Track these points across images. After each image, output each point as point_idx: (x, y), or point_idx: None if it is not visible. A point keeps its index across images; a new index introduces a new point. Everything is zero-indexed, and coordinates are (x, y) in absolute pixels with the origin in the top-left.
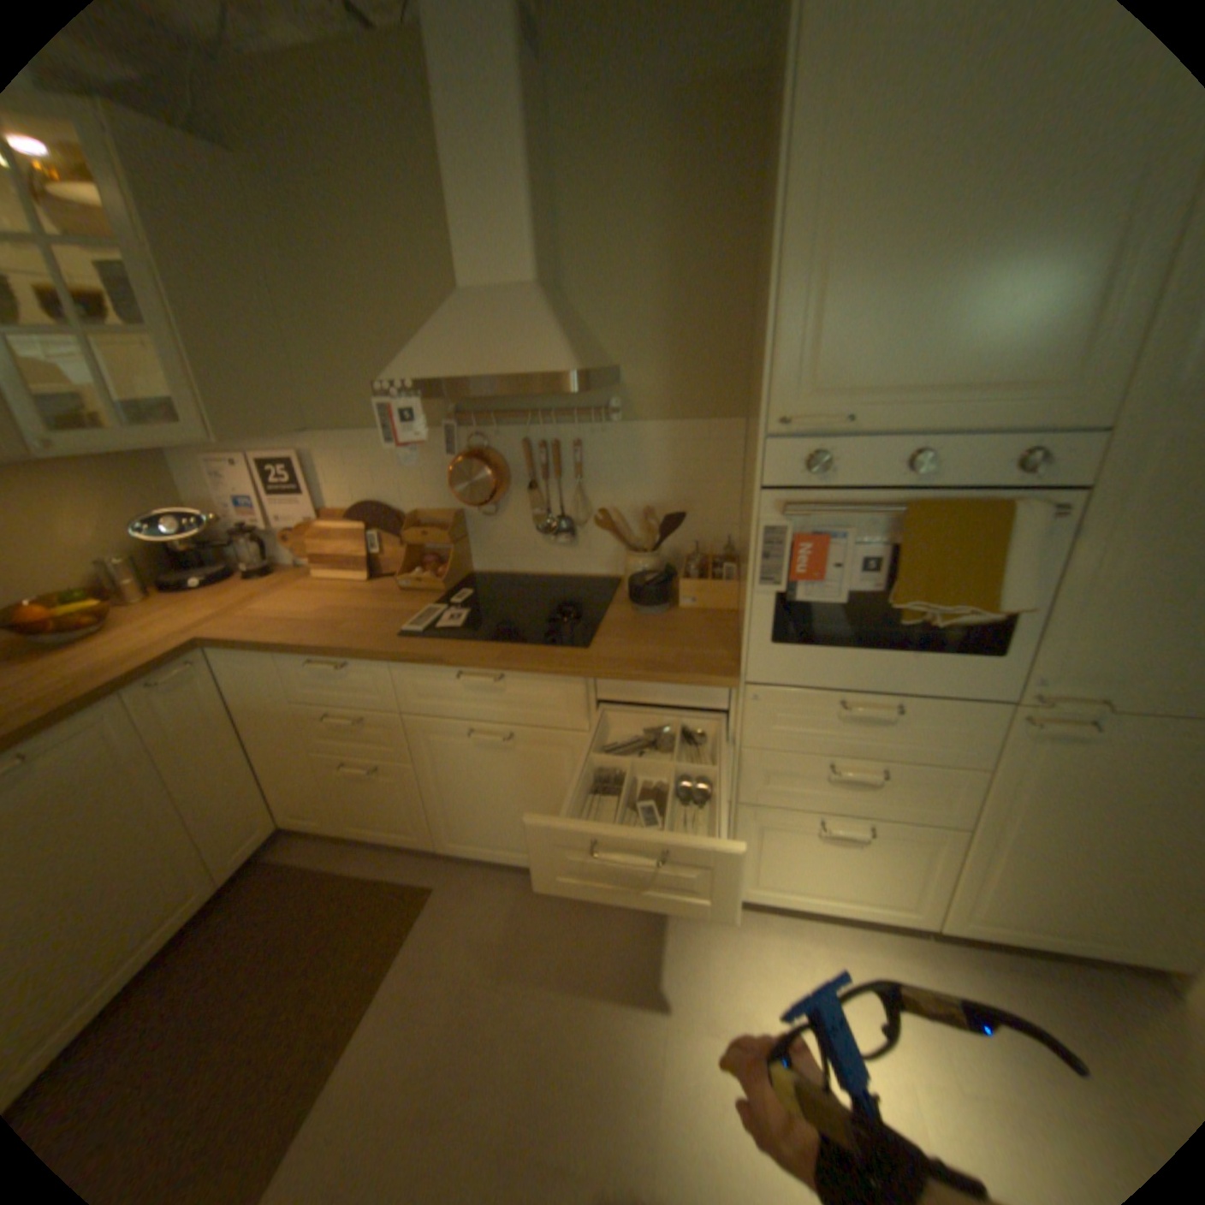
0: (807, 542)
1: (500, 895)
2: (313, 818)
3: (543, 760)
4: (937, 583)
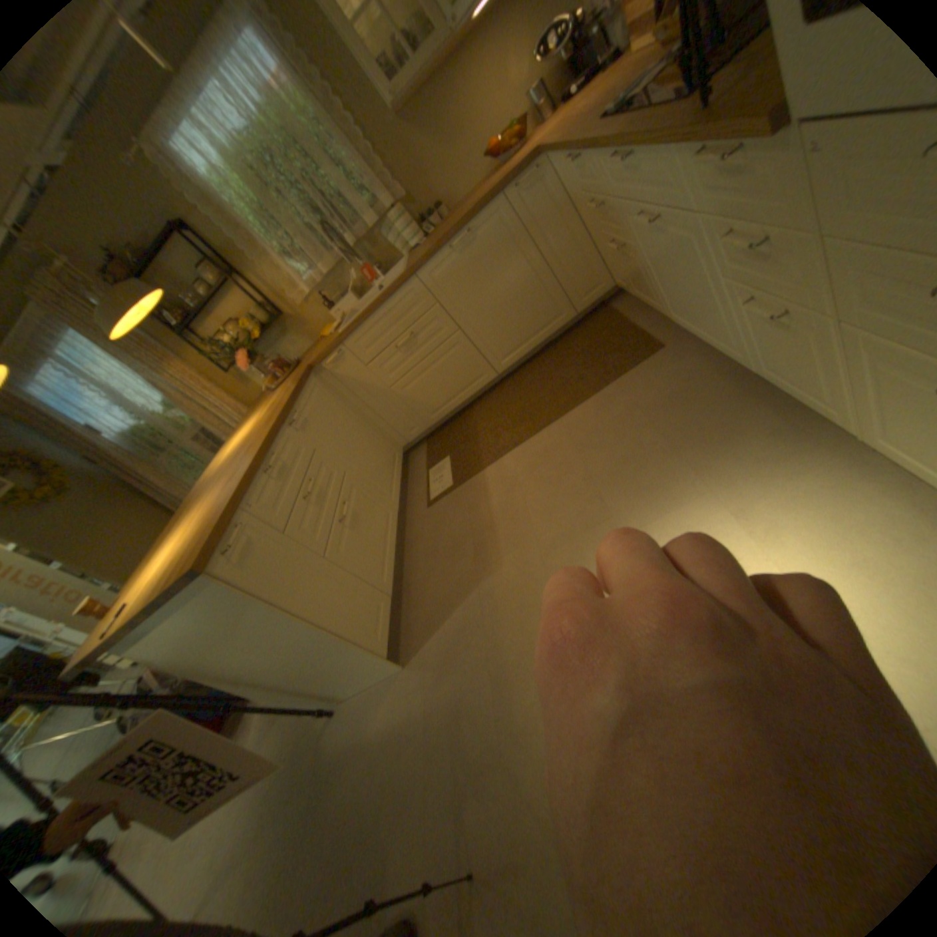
0: None
1: (698, 362)
2: (624, 279)
3: (685, 242)
4: None
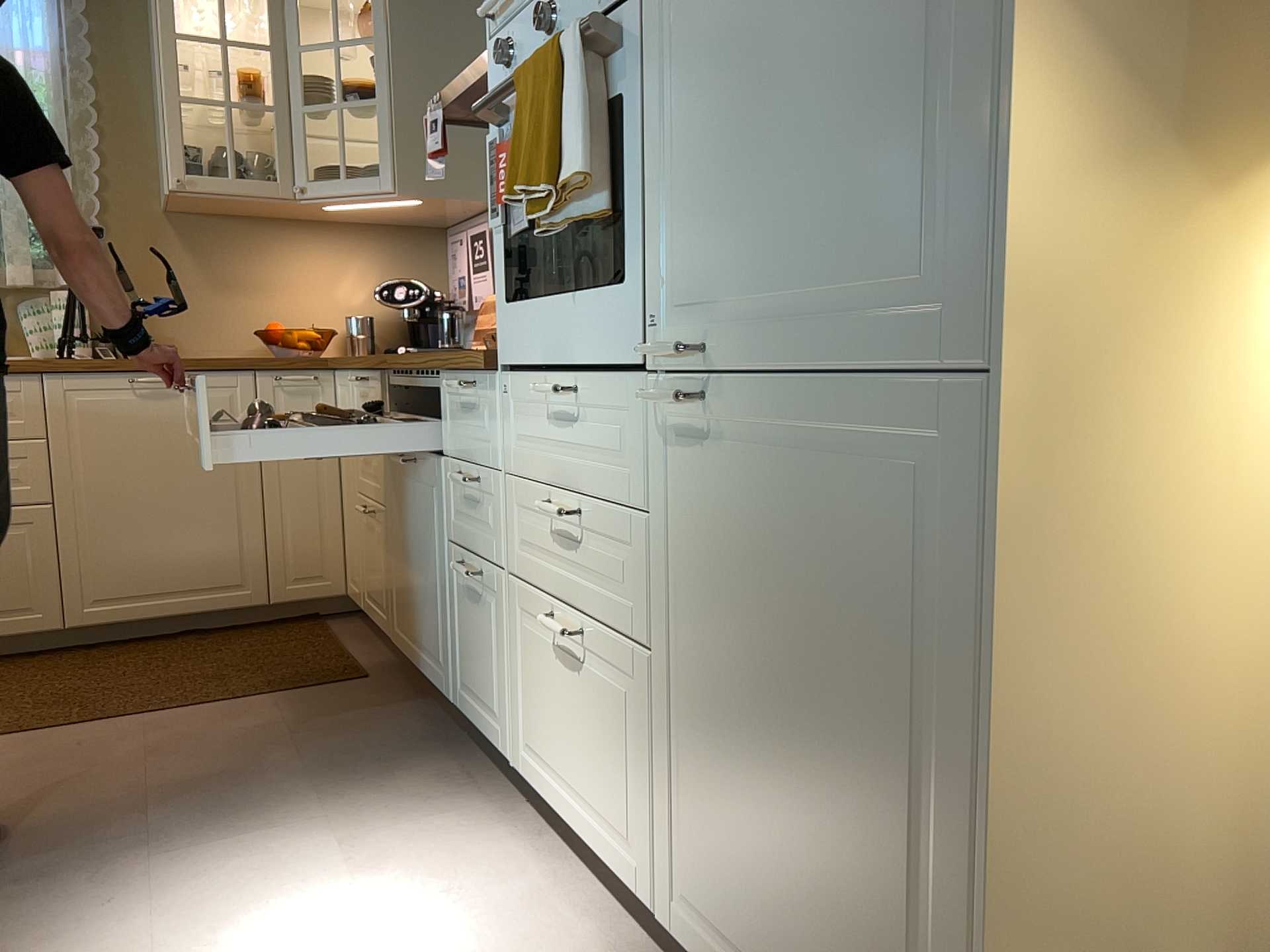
0: (508, 152)
1: (398, 703)
2: (357, 583)
3: (427, 500)
4: (531, 160)
